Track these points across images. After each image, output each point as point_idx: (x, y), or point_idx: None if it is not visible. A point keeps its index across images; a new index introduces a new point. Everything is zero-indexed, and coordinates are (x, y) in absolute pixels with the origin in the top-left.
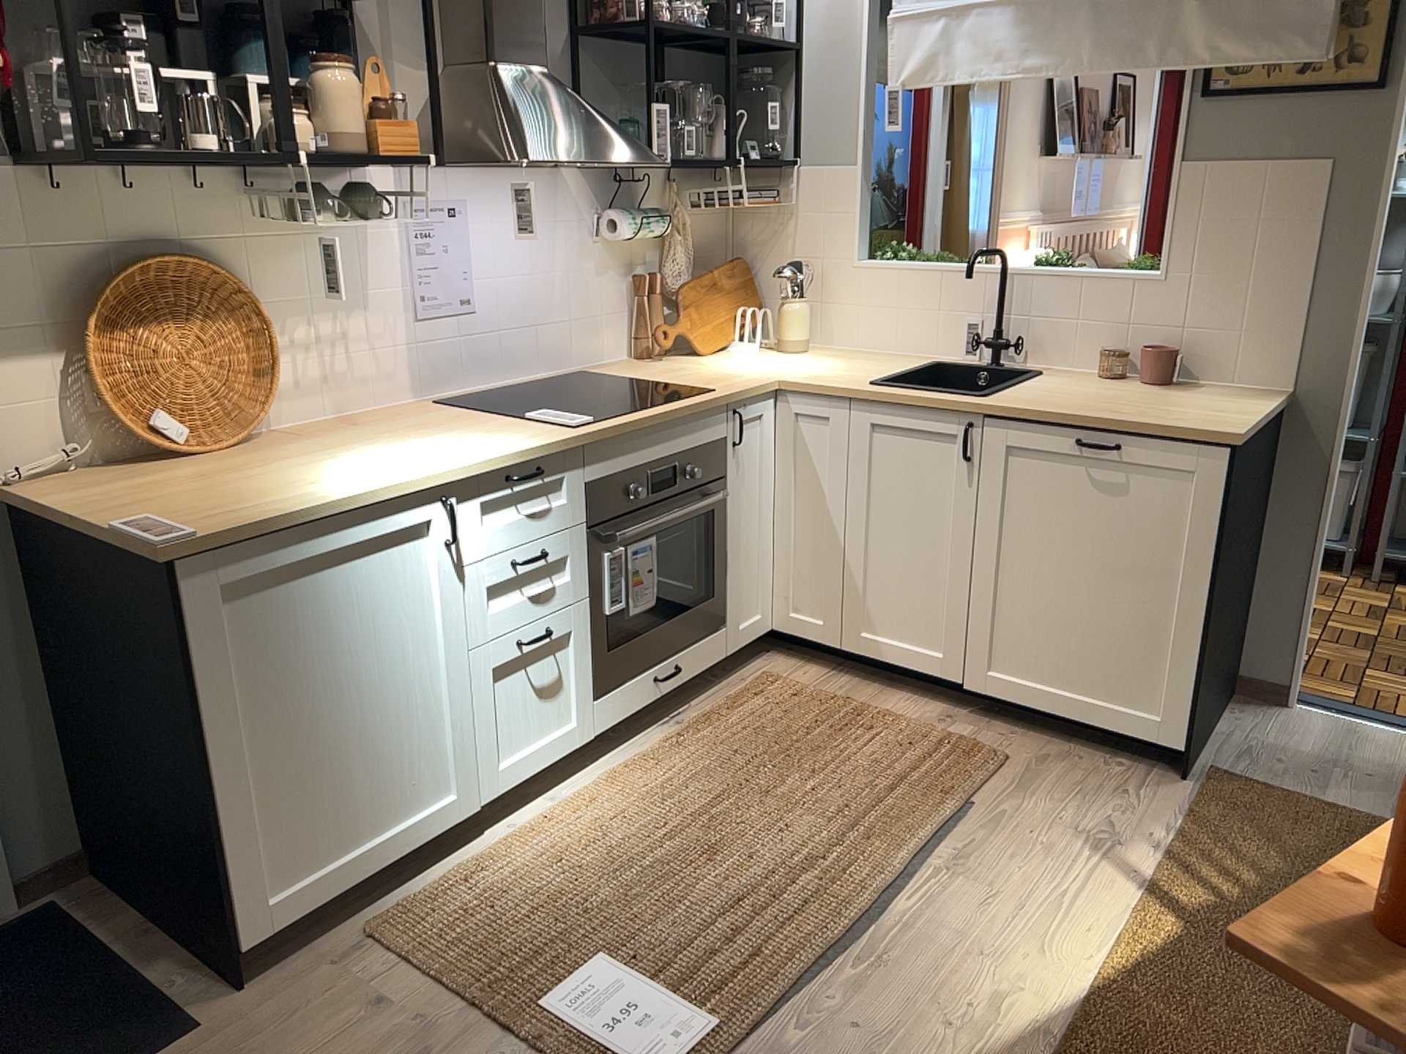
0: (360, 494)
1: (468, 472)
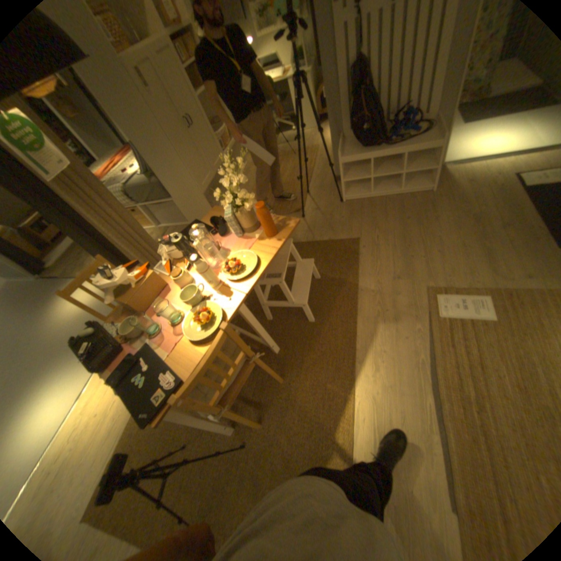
0: None
1: None
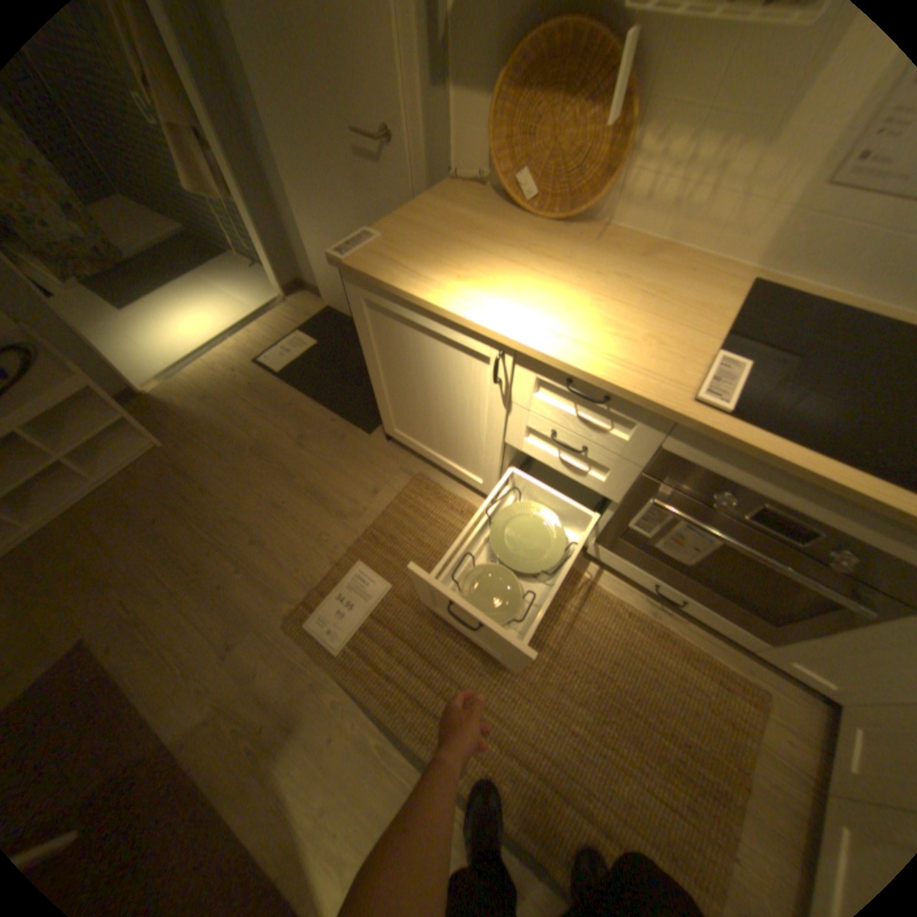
0: (435, 303)
1: (526, 349)
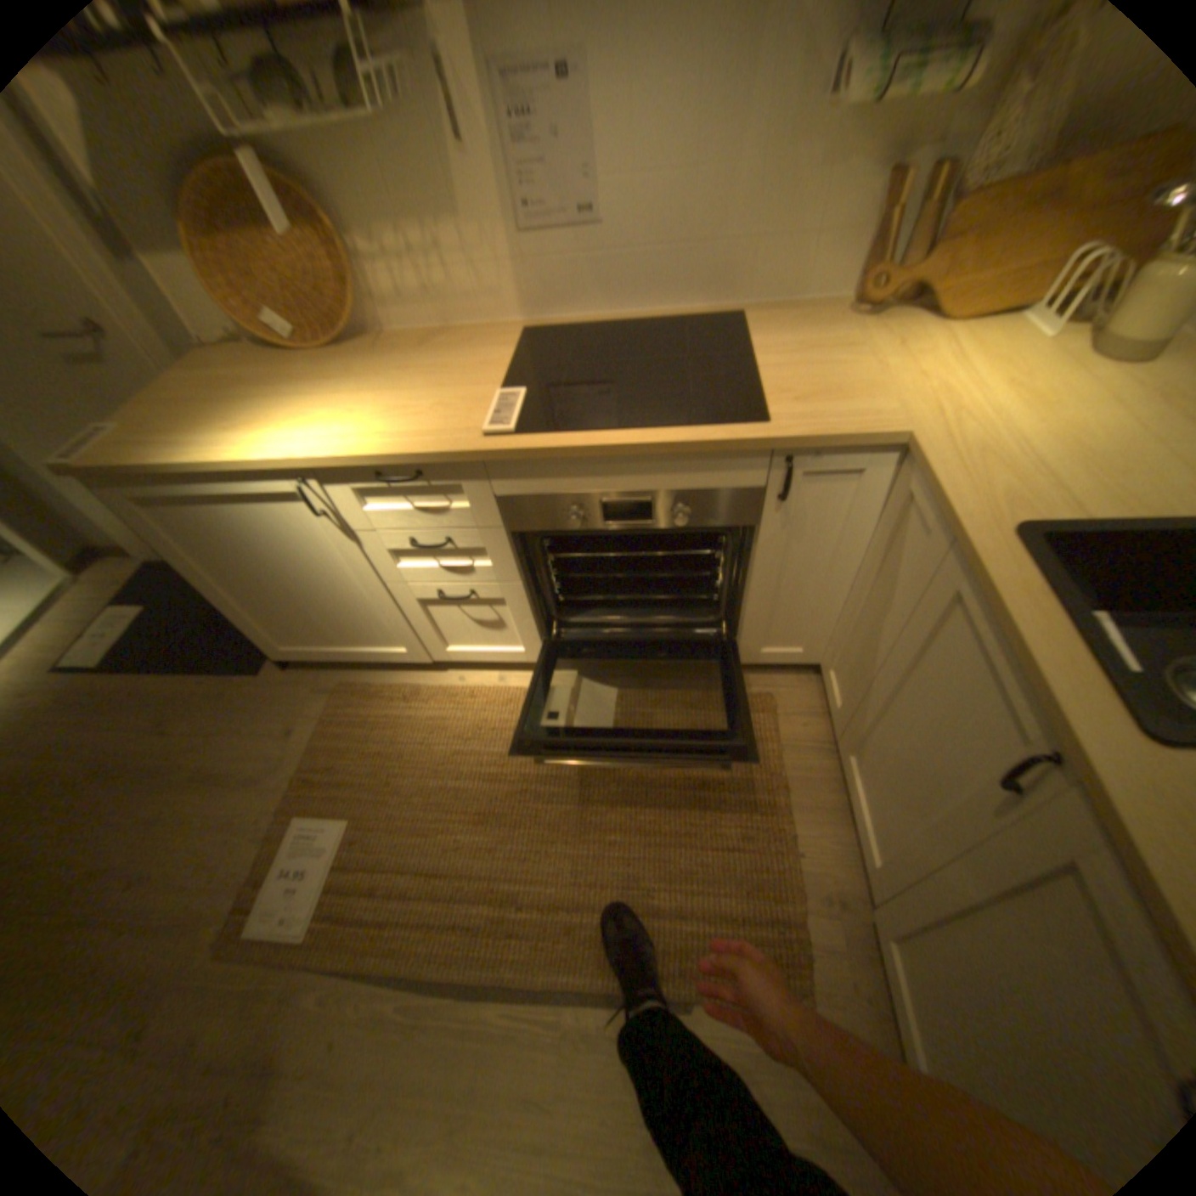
0: (203, 462)
1: (317, 464)
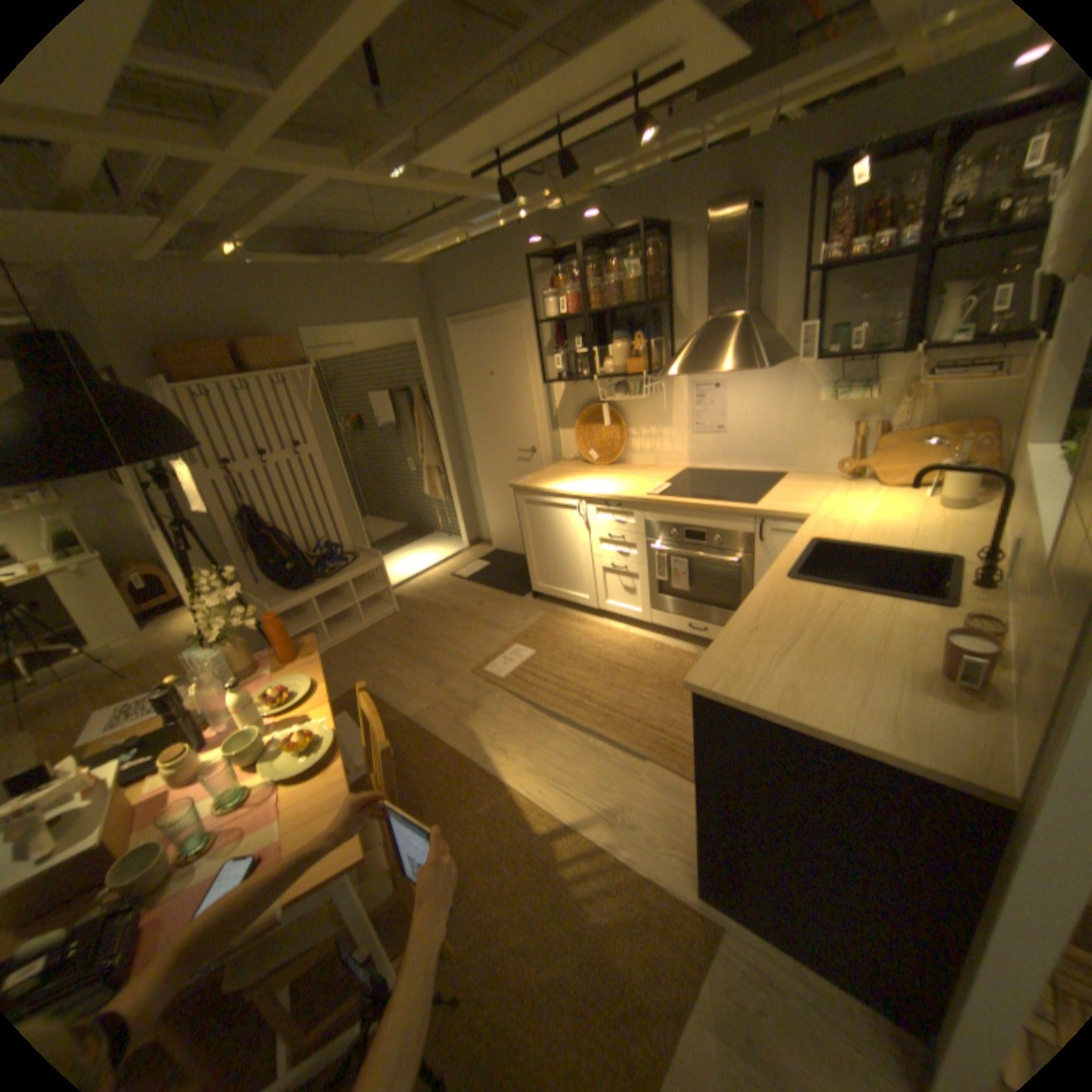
0: (552, 489)
1: (586, 495)
